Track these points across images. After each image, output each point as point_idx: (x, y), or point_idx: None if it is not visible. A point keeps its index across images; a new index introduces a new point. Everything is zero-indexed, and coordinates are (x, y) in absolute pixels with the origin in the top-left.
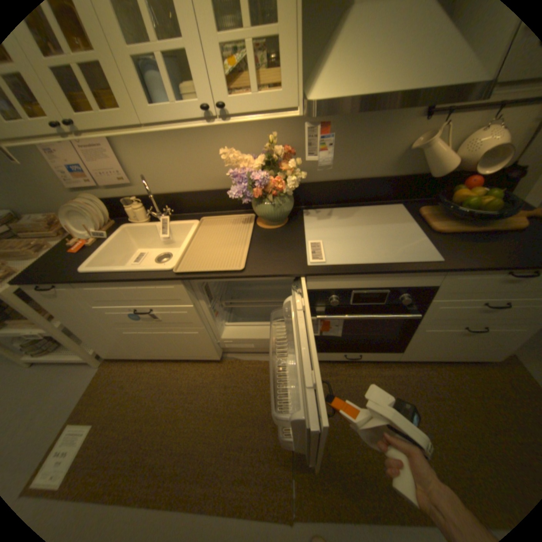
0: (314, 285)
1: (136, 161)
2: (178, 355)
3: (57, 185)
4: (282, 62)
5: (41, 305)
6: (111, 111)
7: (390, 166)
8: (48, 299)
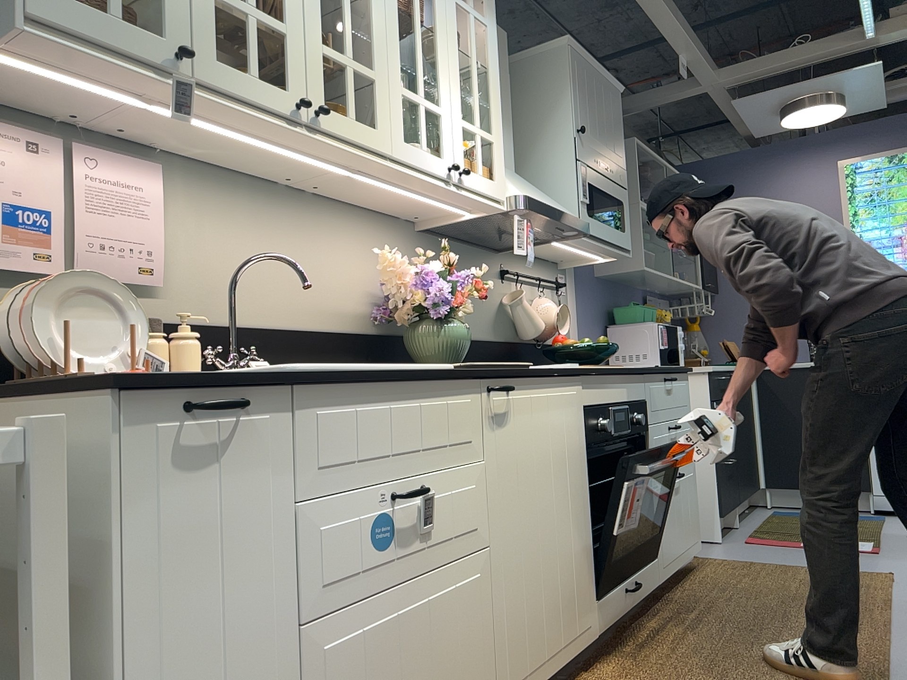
0: (588, 397)
1: (191, 245)
2: None
3: None
4: (496, 162)
5: (111, 521)
6: (367, 127)
7: (492, 329)
8: (174, 474)
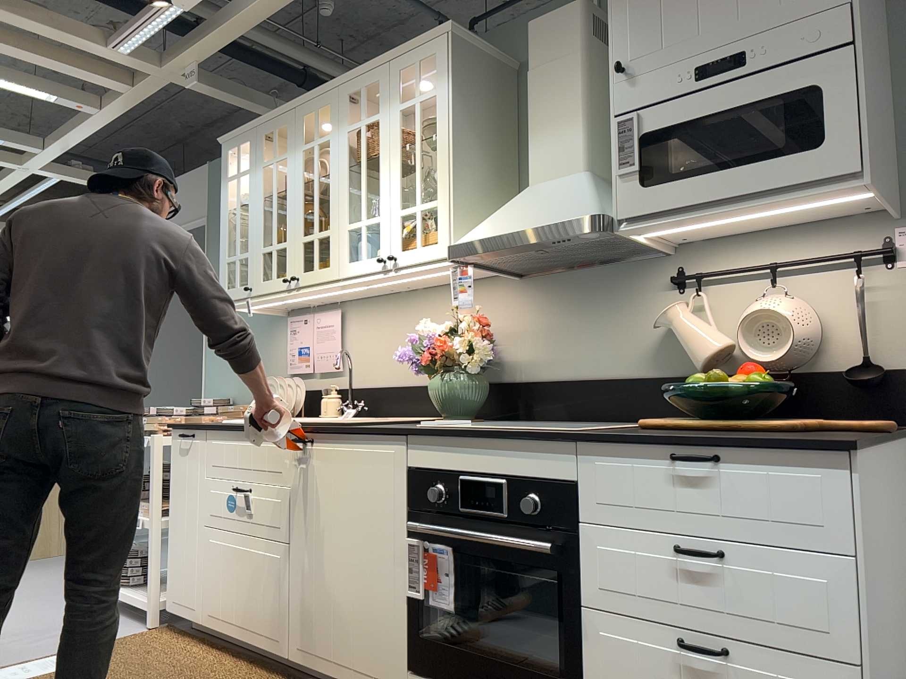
0: (415, 459)
1: (356, 345)
2: (243, 621)
3: (282, 371)
4: (439, 223)
5: (171, 466)
6: (323, 268)
7: (645, 361)
8: (180, 456)
